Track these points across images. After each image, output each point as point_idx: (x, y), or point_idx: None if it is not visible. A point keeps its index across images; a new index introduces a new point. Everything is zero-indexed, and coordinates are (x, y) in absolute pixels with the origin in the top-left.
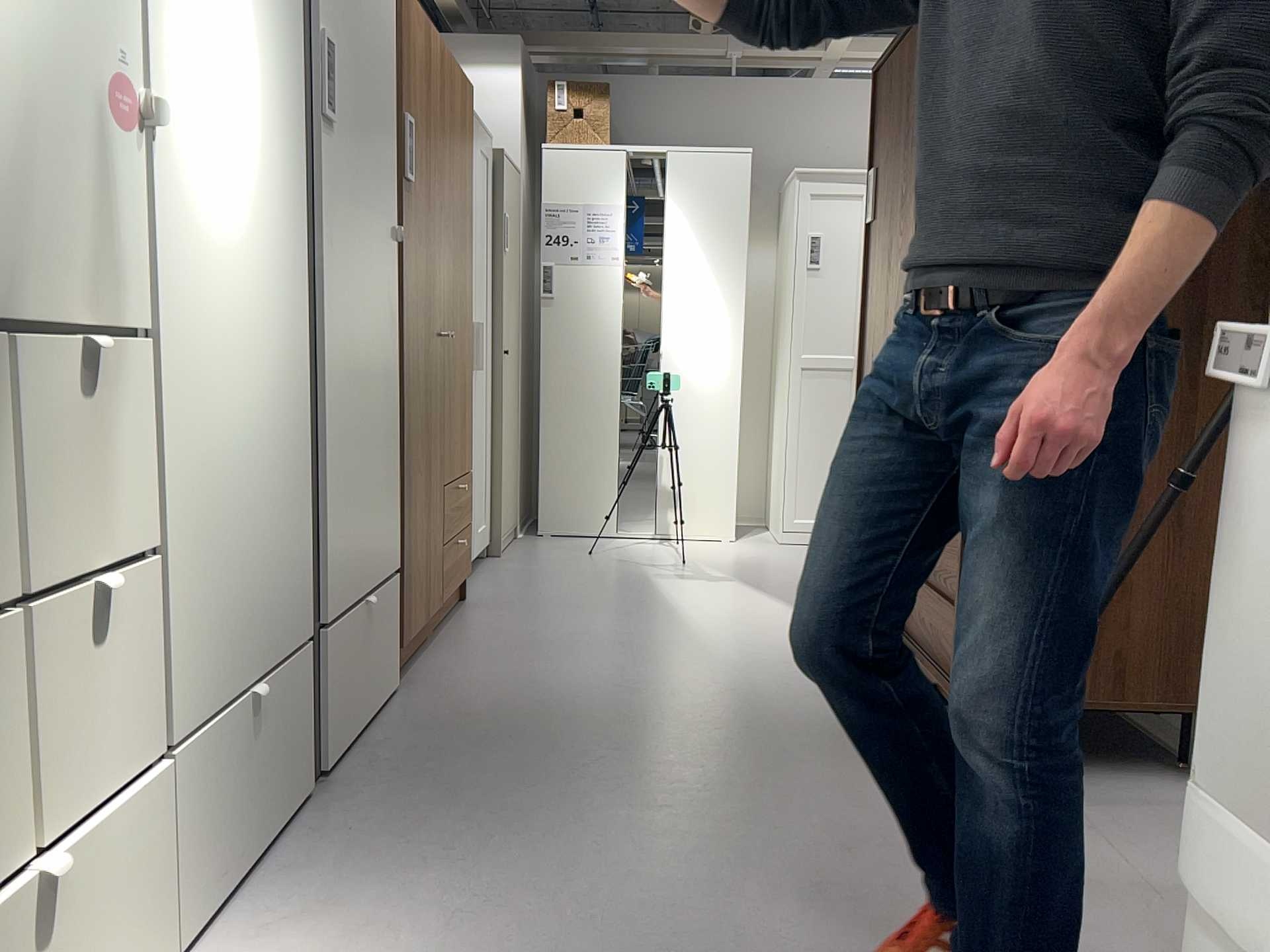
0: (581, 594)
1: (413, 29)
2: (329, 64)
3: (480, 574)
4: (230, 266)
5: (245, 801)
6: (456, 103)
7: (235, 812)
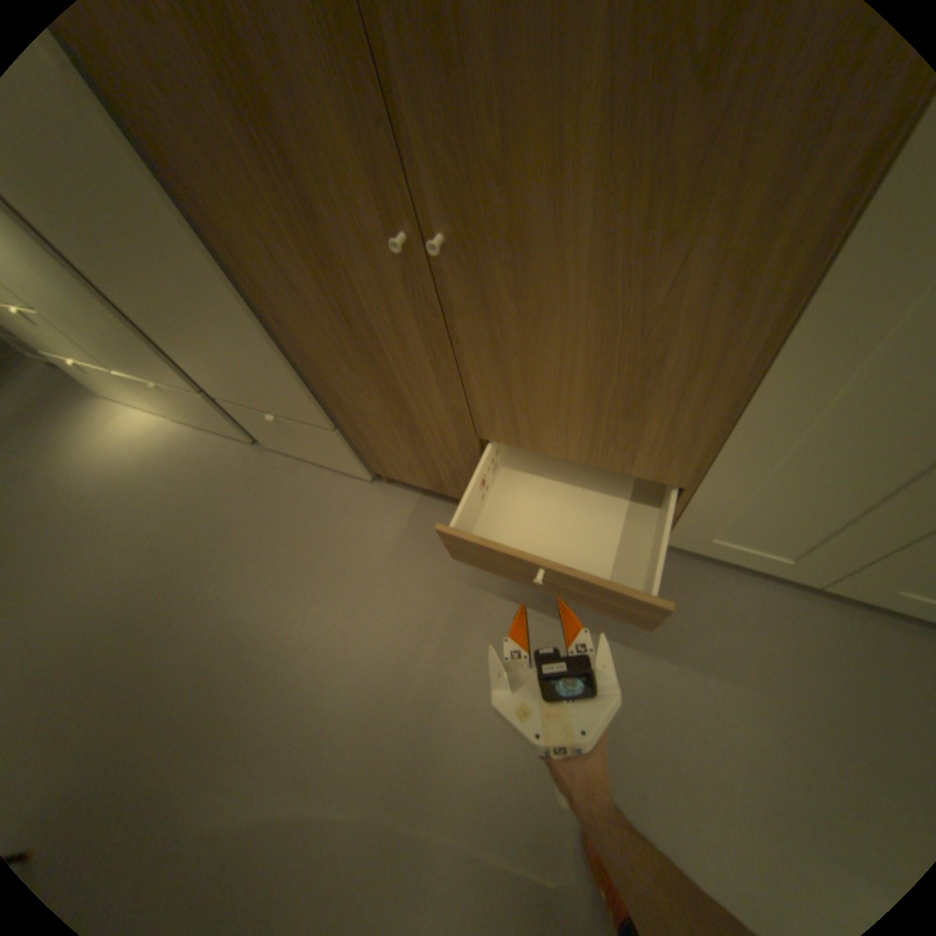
0: (685, 745)
1: None
2: None
3: (838, 612)
4: None
5: (181, 411)
6: None
7: (175, 410)
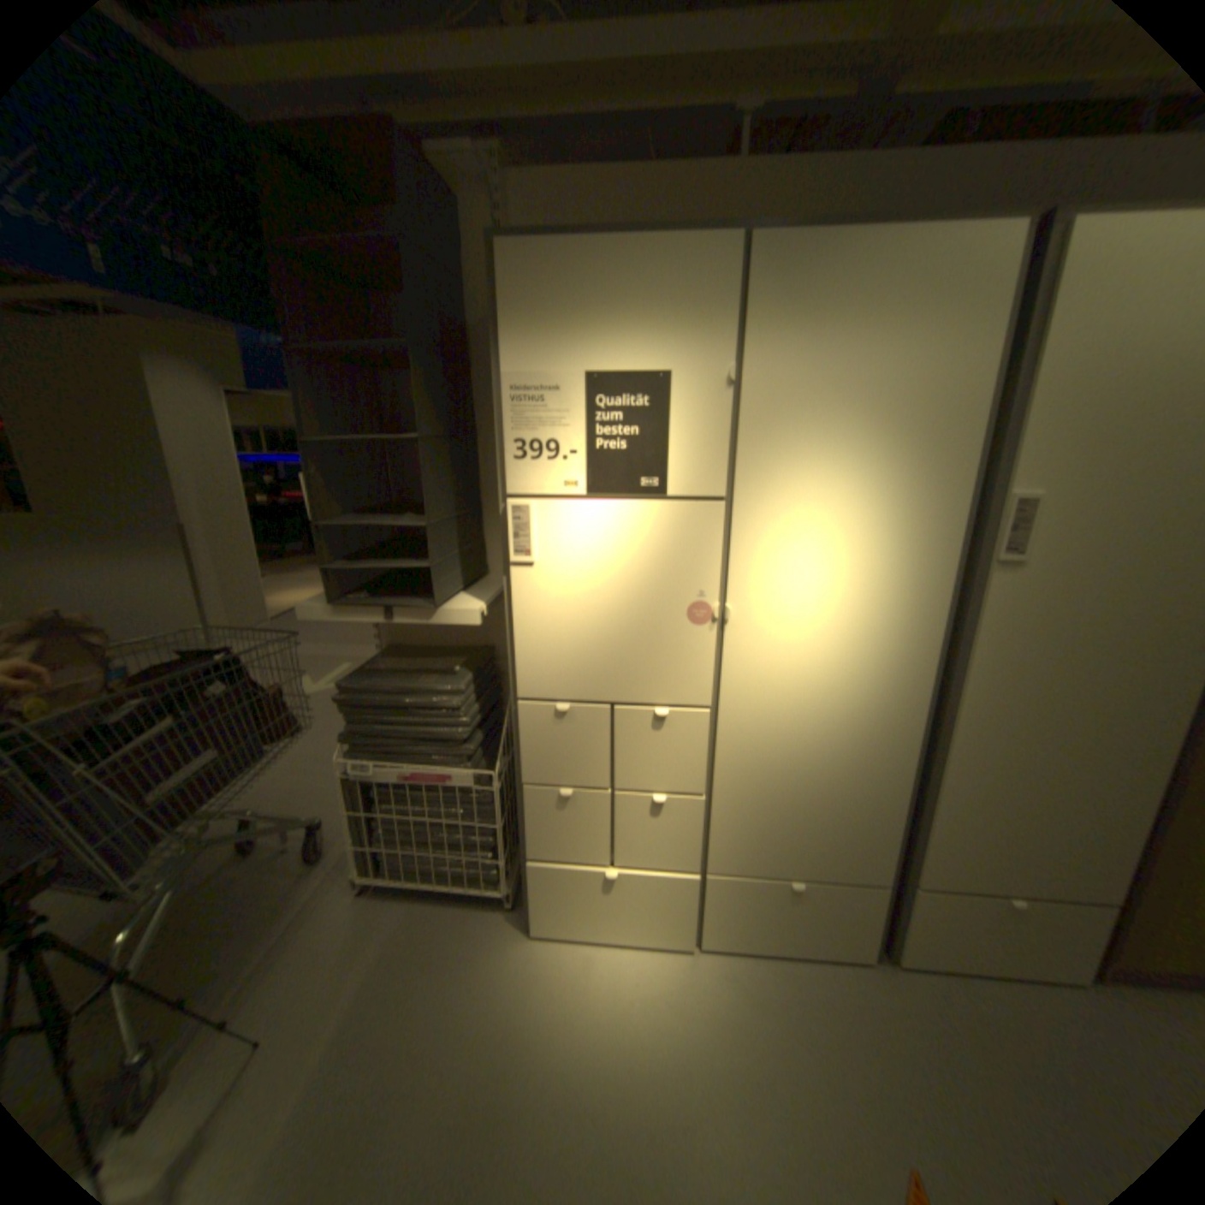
0: None
1: None
2: (1030, 517)
3: None
4: (813, 677)
5: (780, 928)
6: None
7: (768, 927)
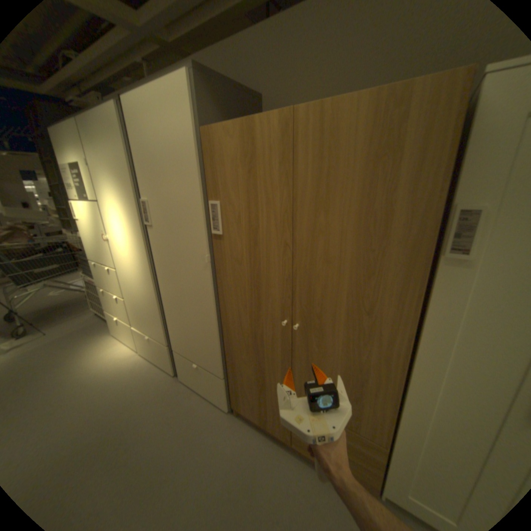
0: None
1: (219, 145)
2: (146, 208)
3: None
4: (127, 262)
5: (149, 352)
6: (341, 142)
7: (146, 350)
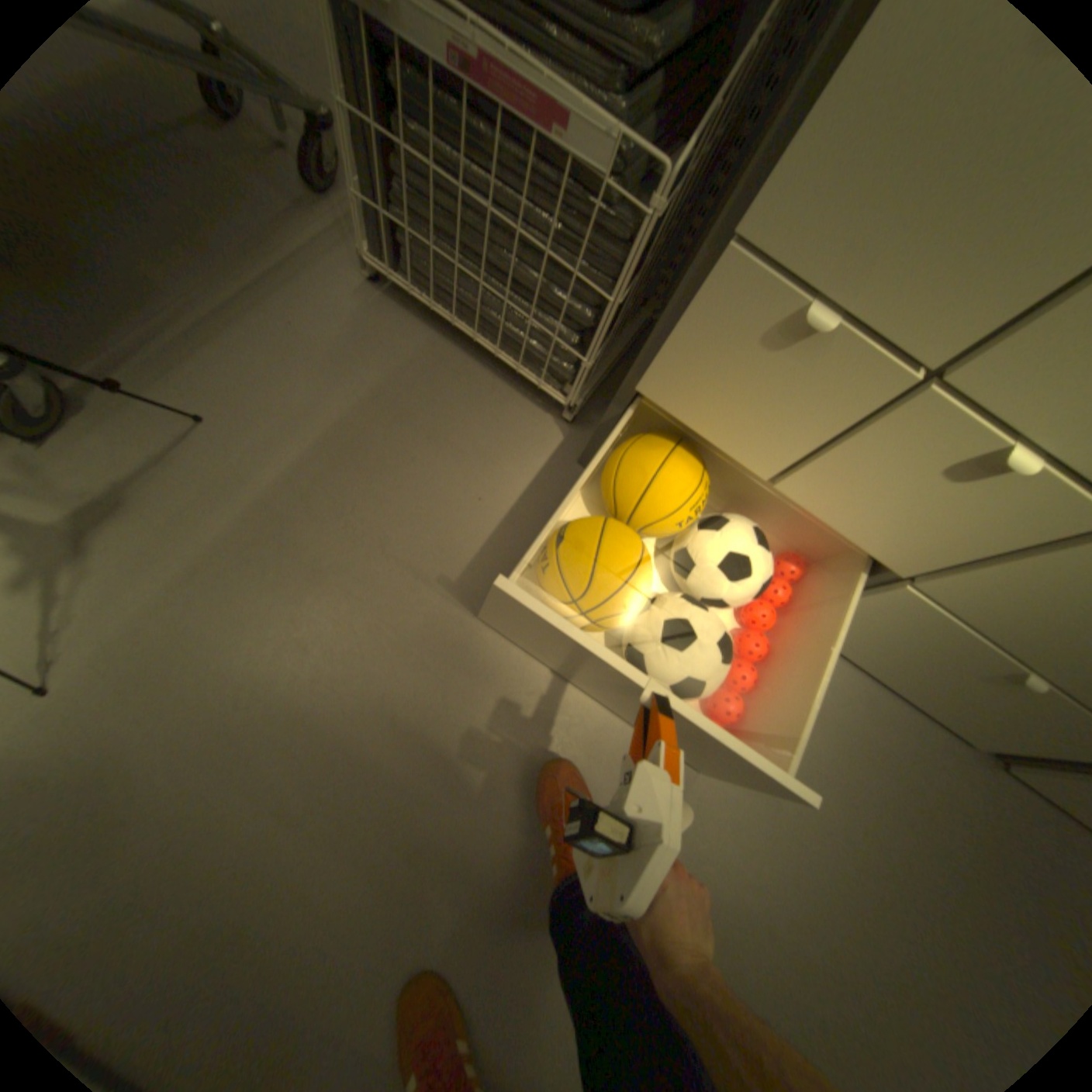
0: None
1: None
2: None
3: None
4: None
5: (927, 674)
6: None
7: (912, 663)
